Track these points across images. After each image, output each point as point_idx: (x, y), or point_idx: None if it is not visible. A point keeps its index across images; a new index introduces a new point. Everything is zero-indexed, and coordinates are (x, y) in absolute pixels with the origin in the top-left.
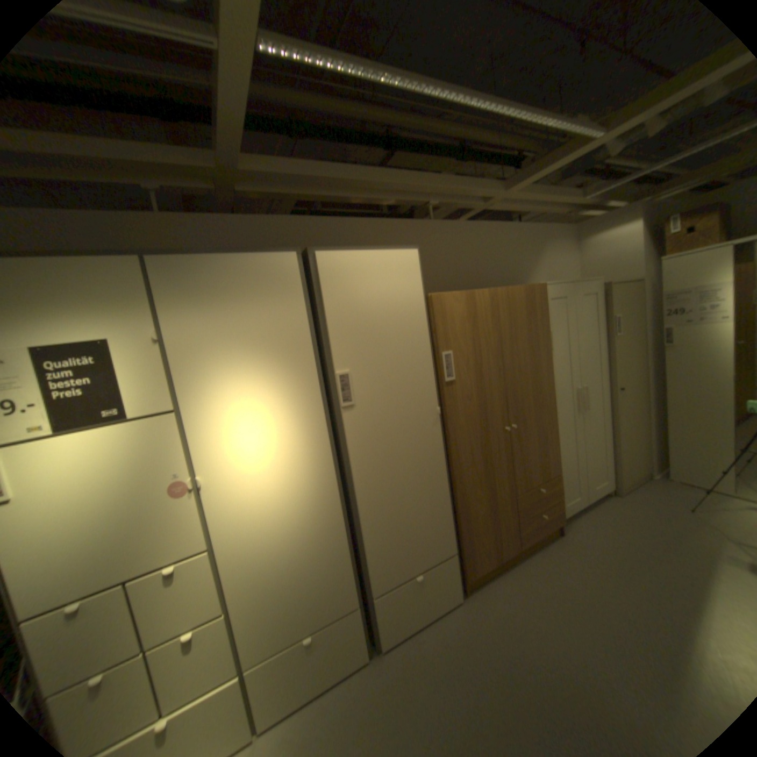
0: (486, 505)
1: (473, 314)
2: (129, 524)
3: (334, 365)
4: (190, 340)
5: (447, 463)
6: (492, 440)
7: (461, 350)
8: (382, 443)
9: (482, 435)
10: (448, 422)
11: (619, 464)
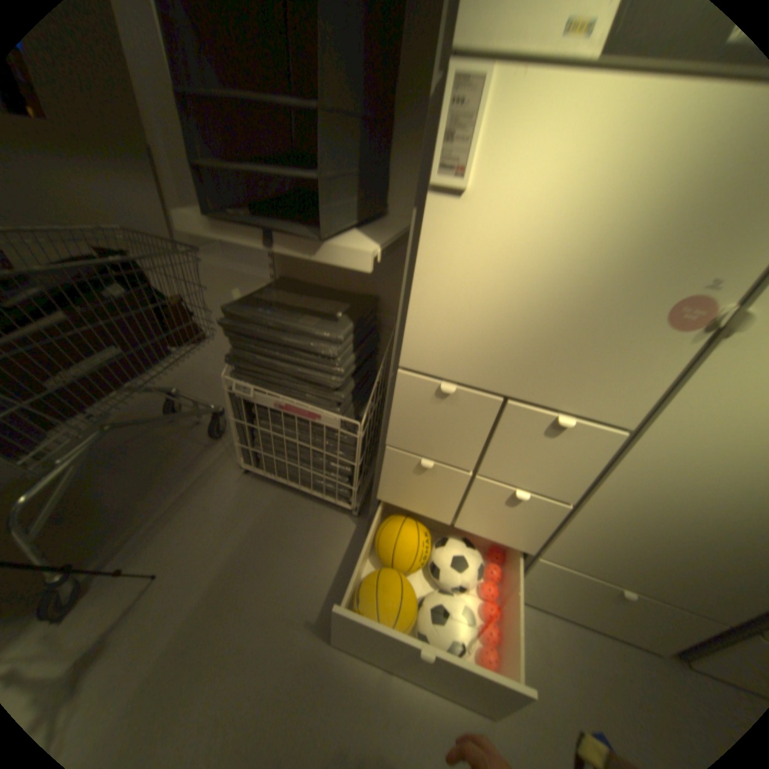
0: None
1: None
2: (577, 326)
3: None
4: None
5: None
6: None
7: None
8: None
9: None
10: None
11: None
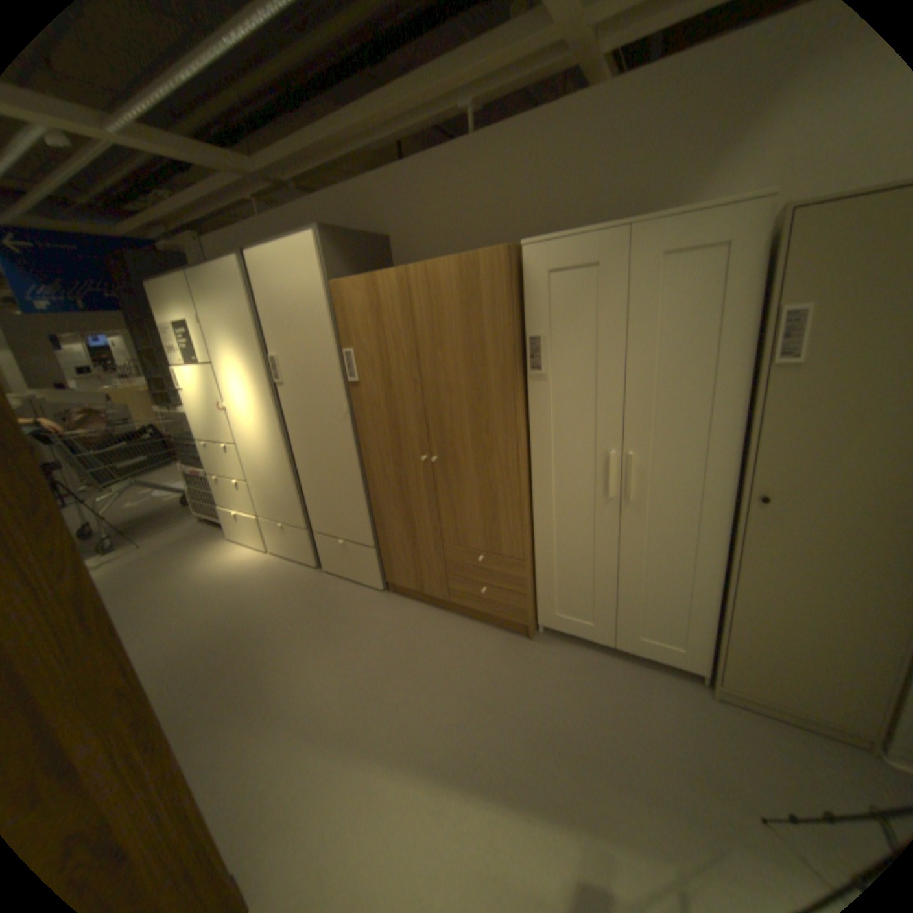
0: (403, 524)
1: (376, 304)
2: (211, 416)
3: (268, 348)
4: (208, 322)
5: (365, 463)
6: (408, 462)
7: (365, 348)
8: (305, 421)
9: (396, 452)
10: (357, 423)
11: (722, 640)
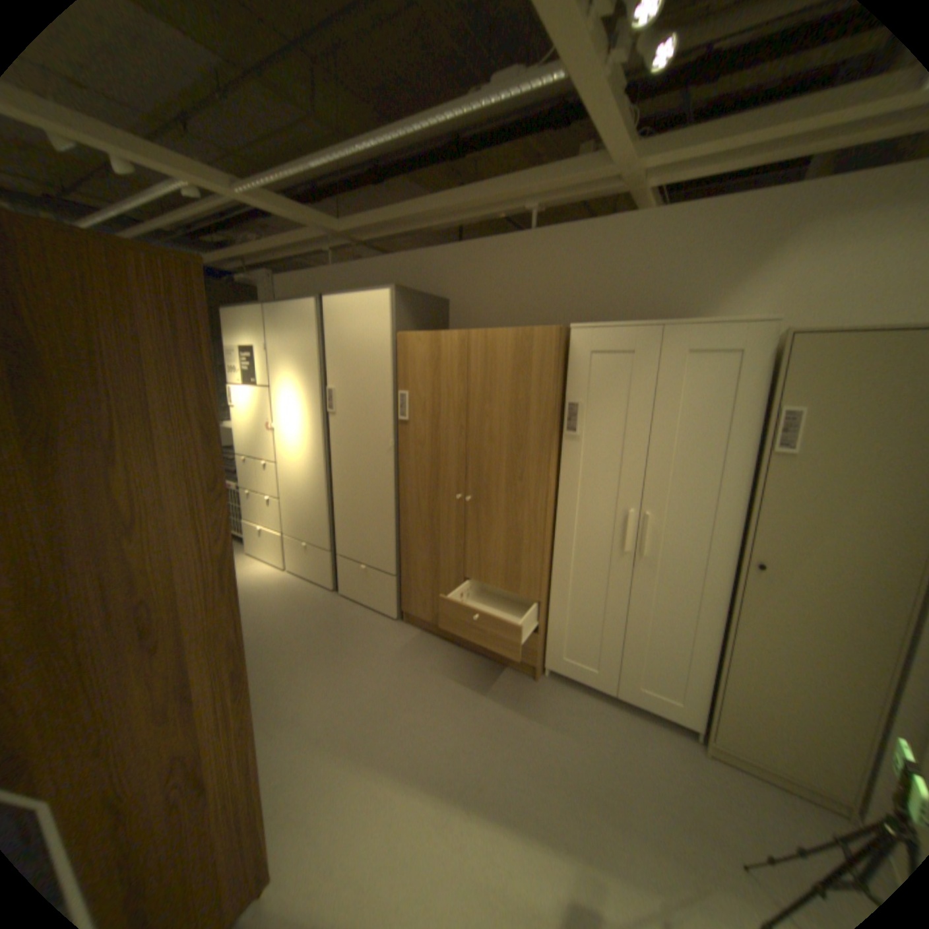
0: (428, 557)
1: (436, 358)
2: (257, 435)
3: (328, 381)
4: (274, 352)
5: (401, 495)
6: (443, 499)
7: (420, 394)
8: (350, 450)
9: (433, 488)
10: (400, 458)
11: (718, 697)
